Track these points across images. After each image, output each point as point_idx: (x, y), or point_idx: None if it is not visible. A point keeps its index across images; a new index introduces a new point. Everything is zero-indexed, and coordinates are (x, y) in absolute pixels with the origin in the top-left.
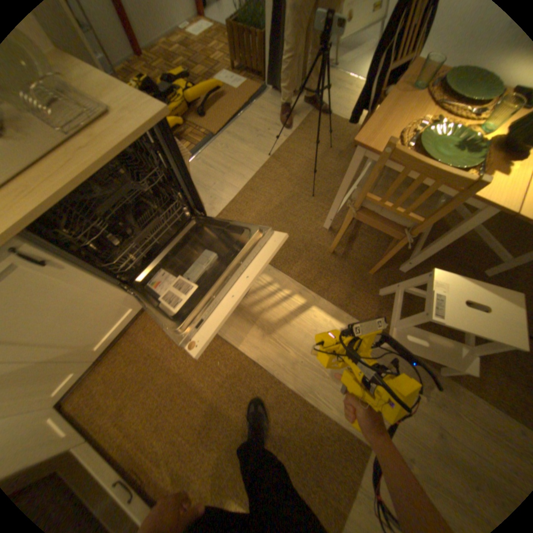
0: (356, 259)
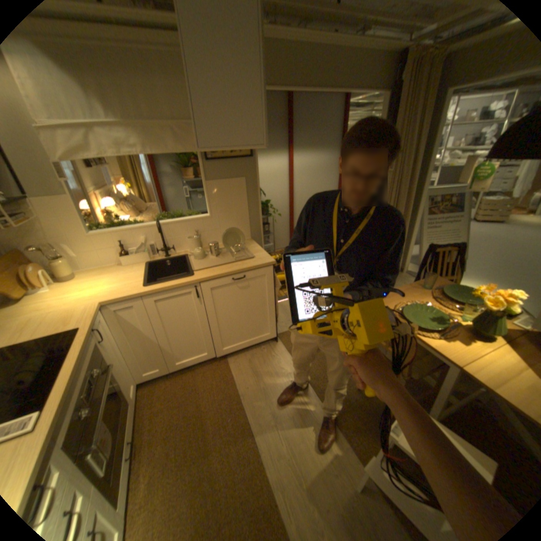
0: (377, 406)
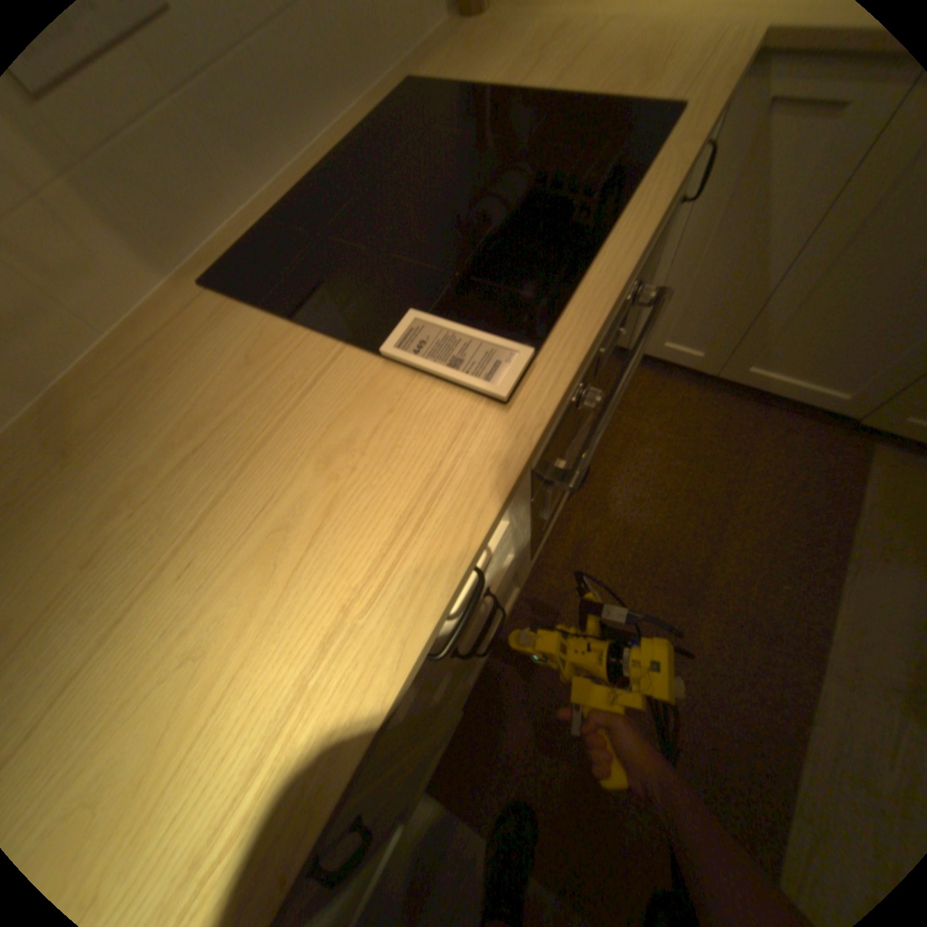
0: None
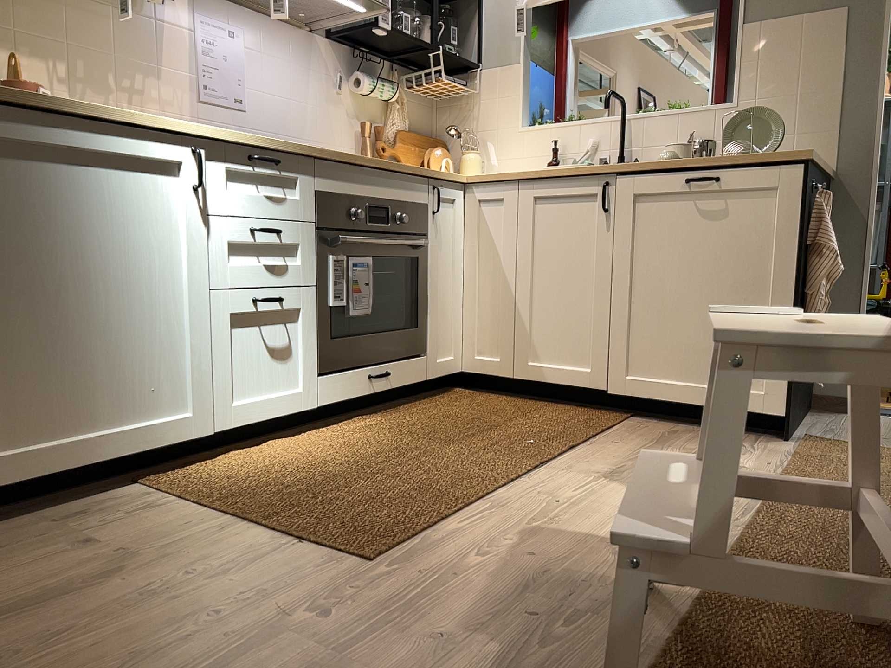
0: None
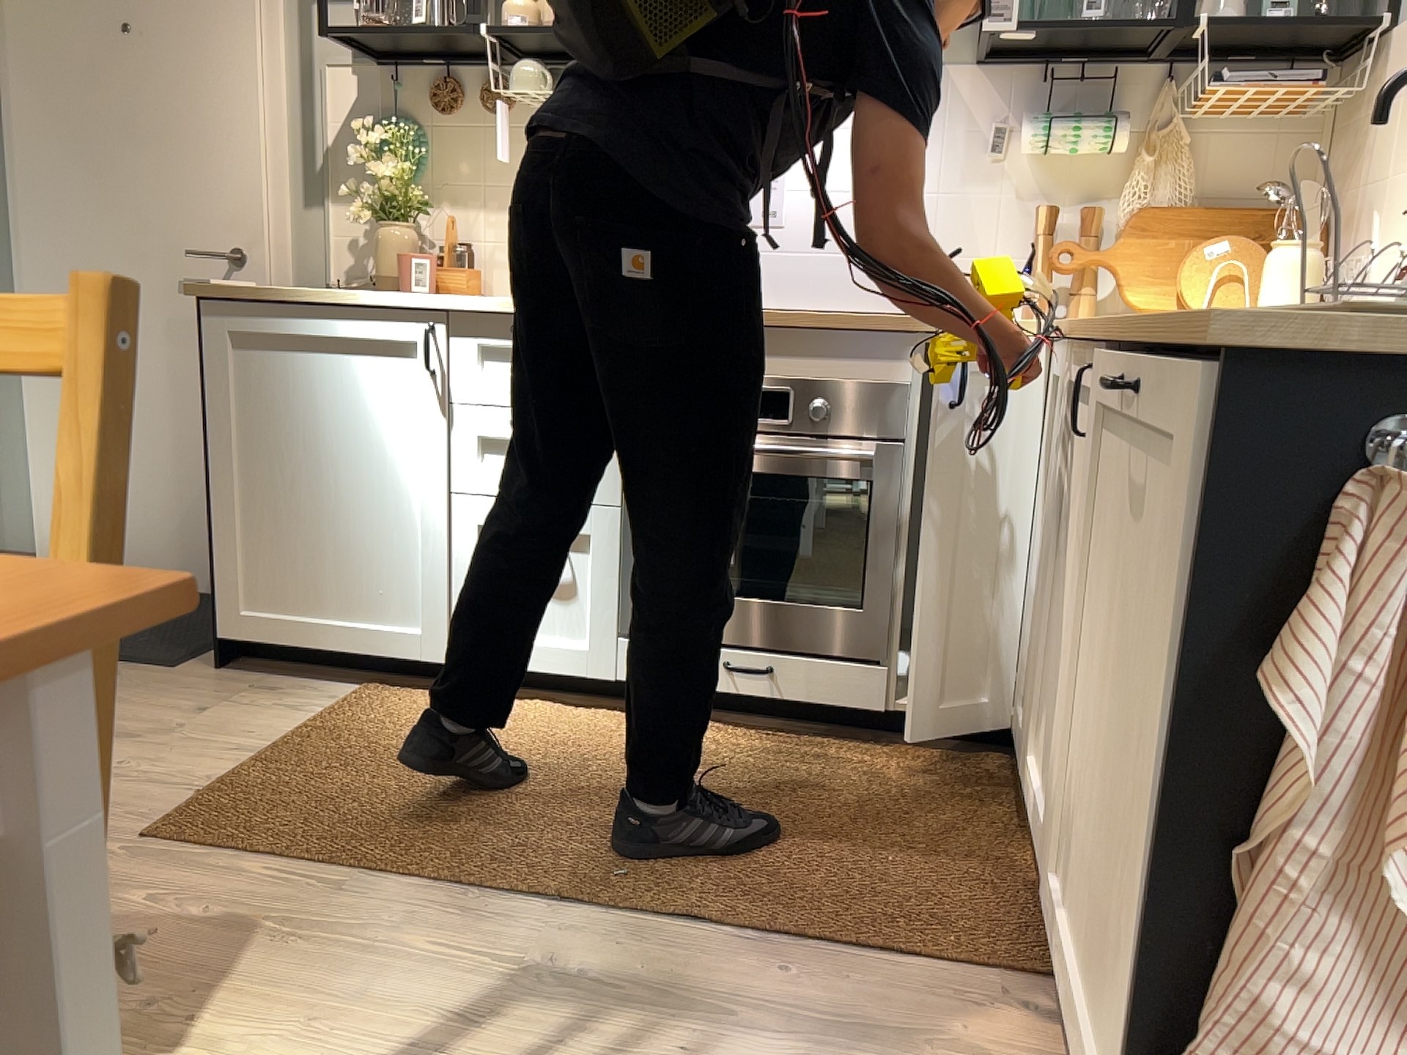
0: None
